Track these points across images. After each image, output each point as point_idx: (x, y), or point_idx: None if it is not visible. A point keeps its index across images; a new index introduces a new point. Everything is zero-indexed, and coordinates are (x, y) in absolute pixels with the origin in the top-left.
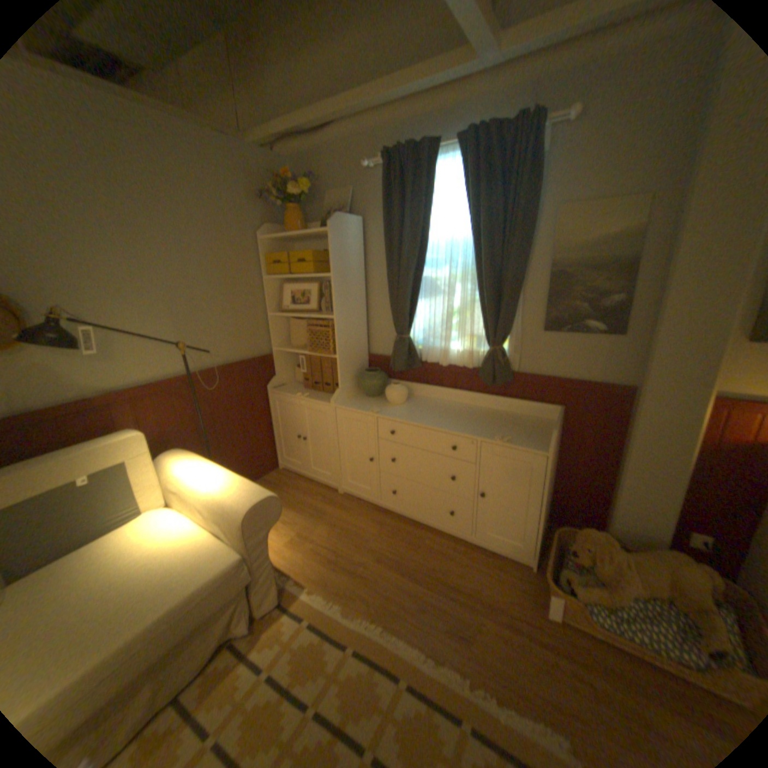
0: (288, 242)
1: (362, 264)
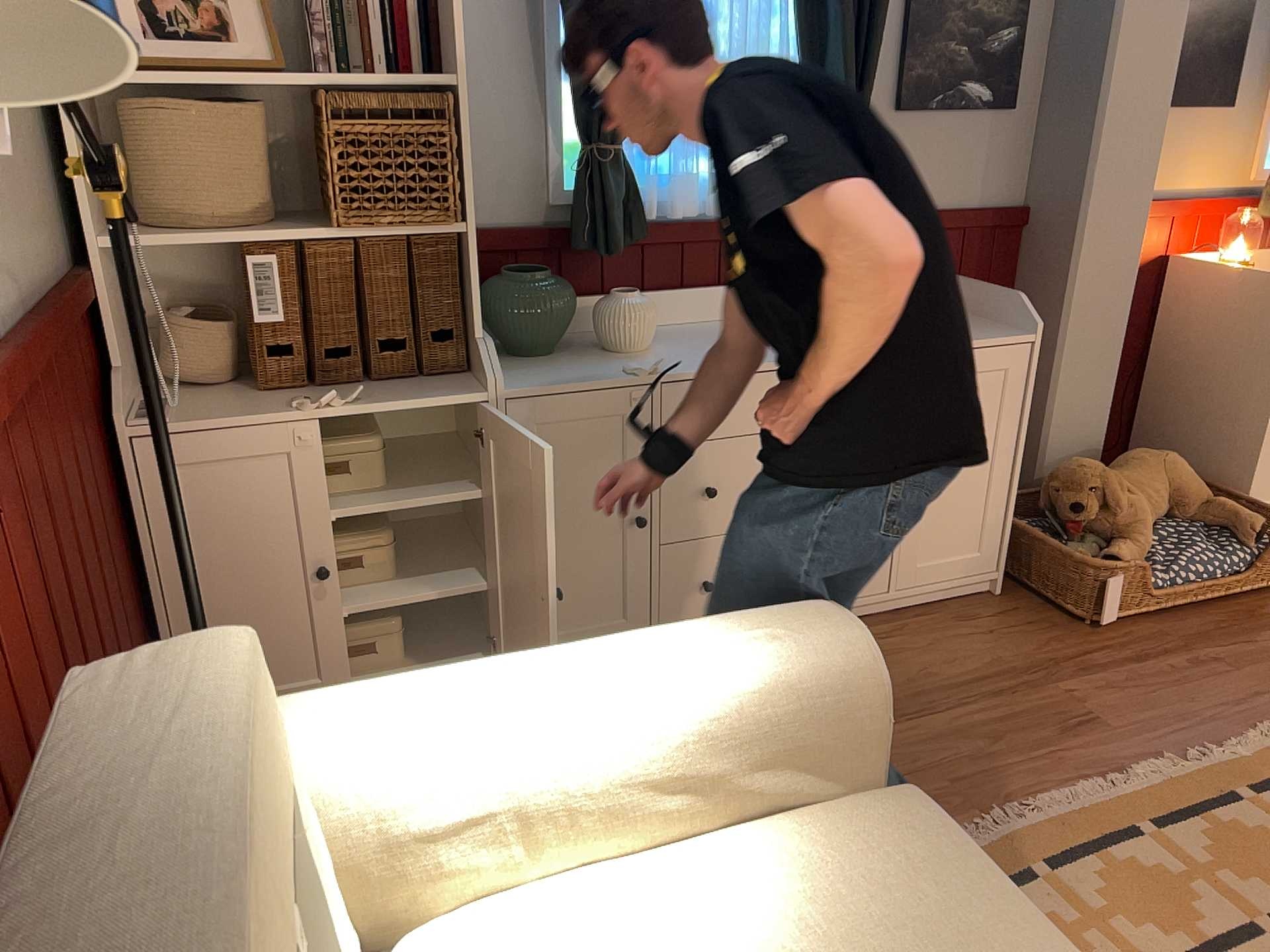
0: None
1: None
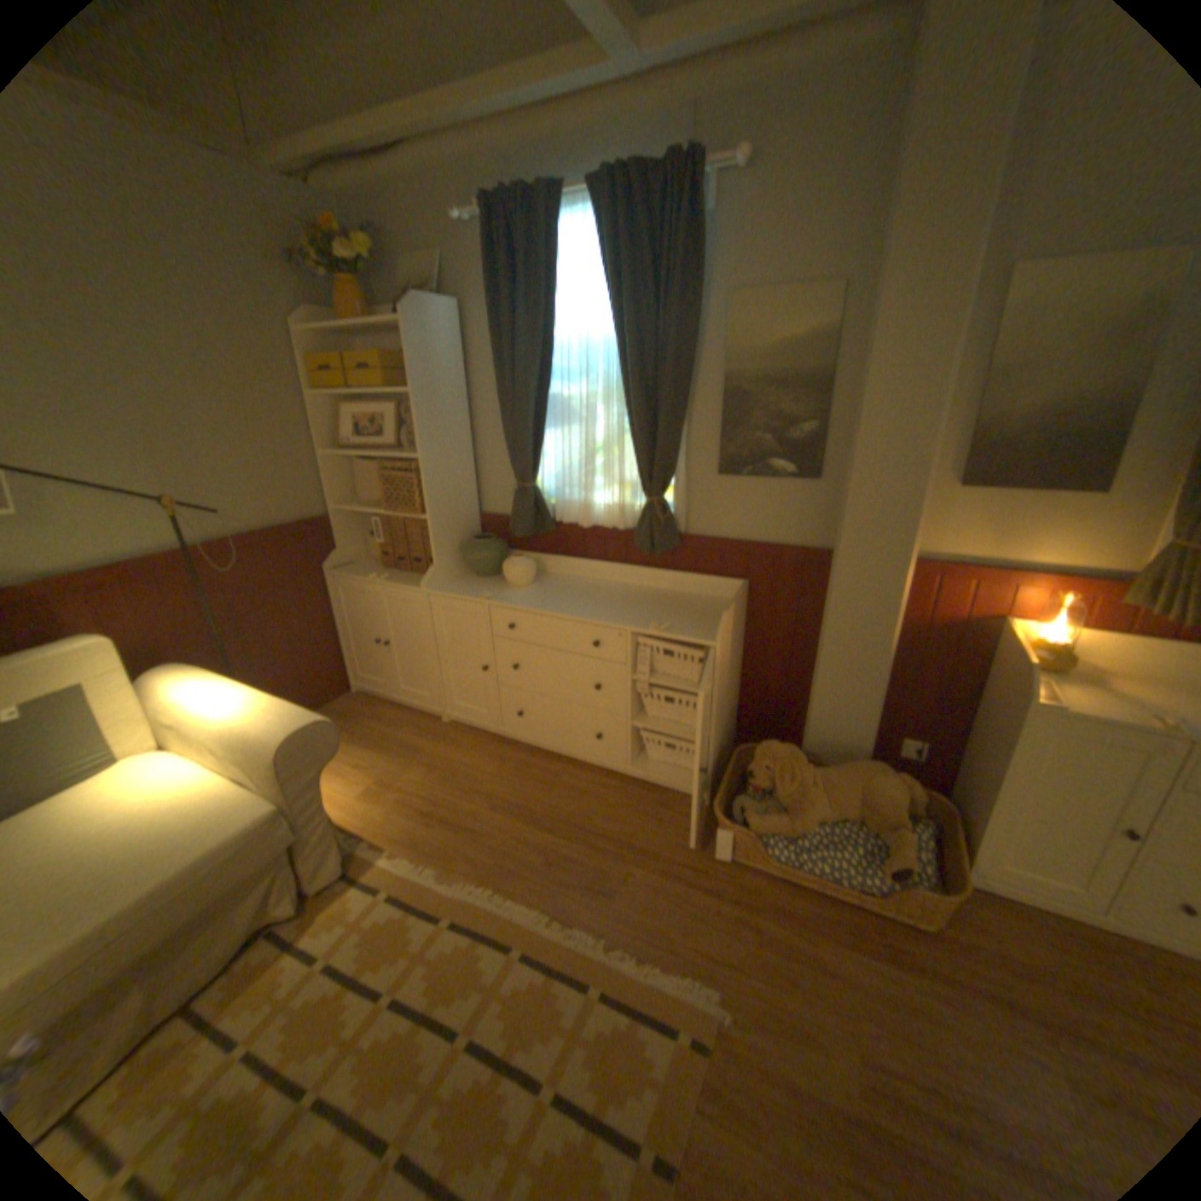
0: (343, 335)
1: (462, 373)
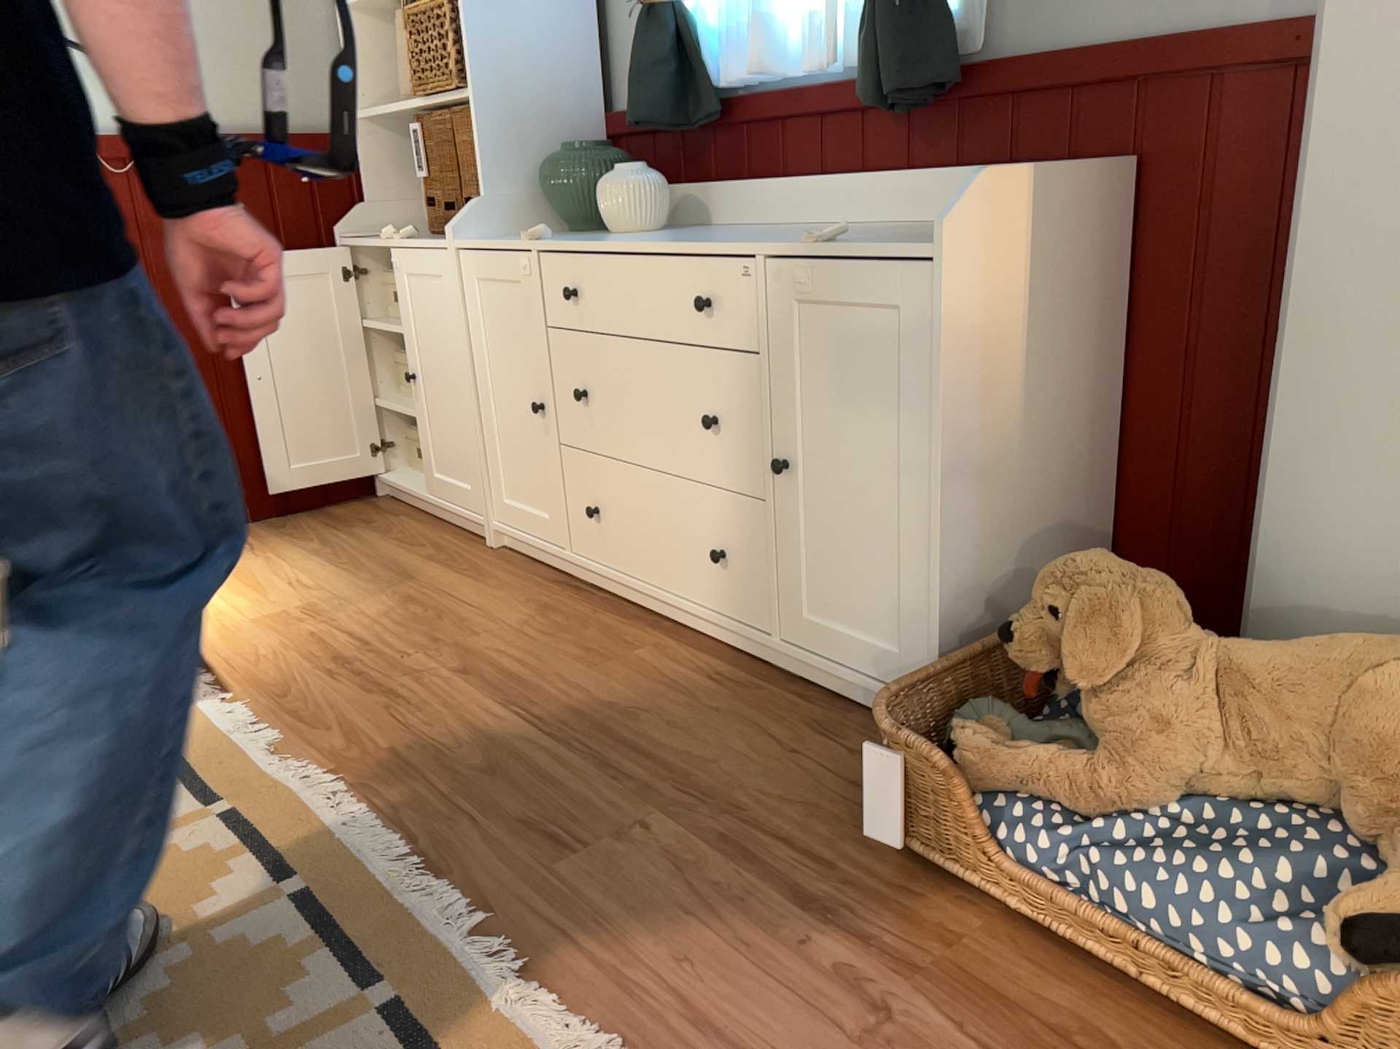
0: None
1: None
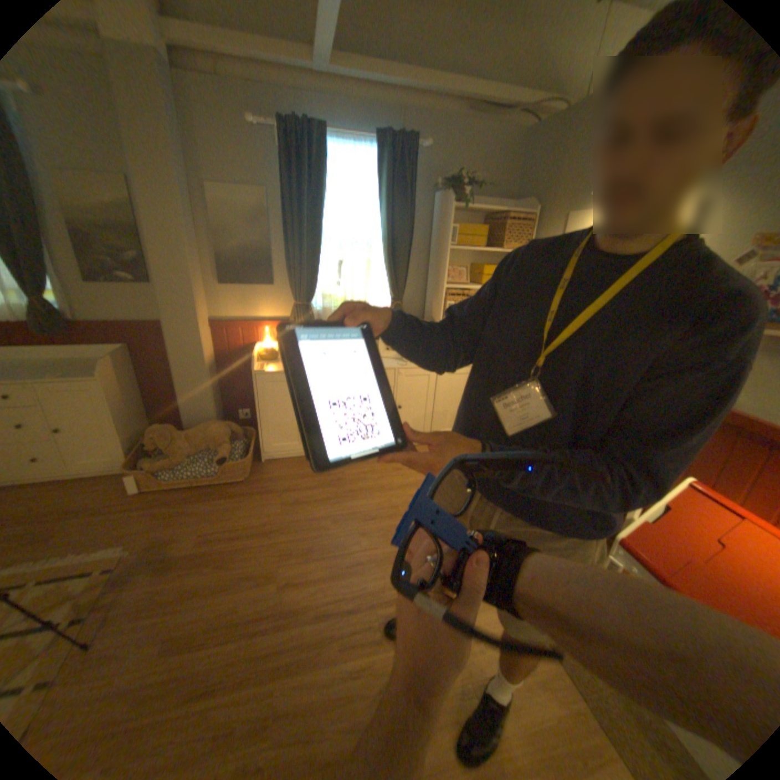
0: None
1: None
